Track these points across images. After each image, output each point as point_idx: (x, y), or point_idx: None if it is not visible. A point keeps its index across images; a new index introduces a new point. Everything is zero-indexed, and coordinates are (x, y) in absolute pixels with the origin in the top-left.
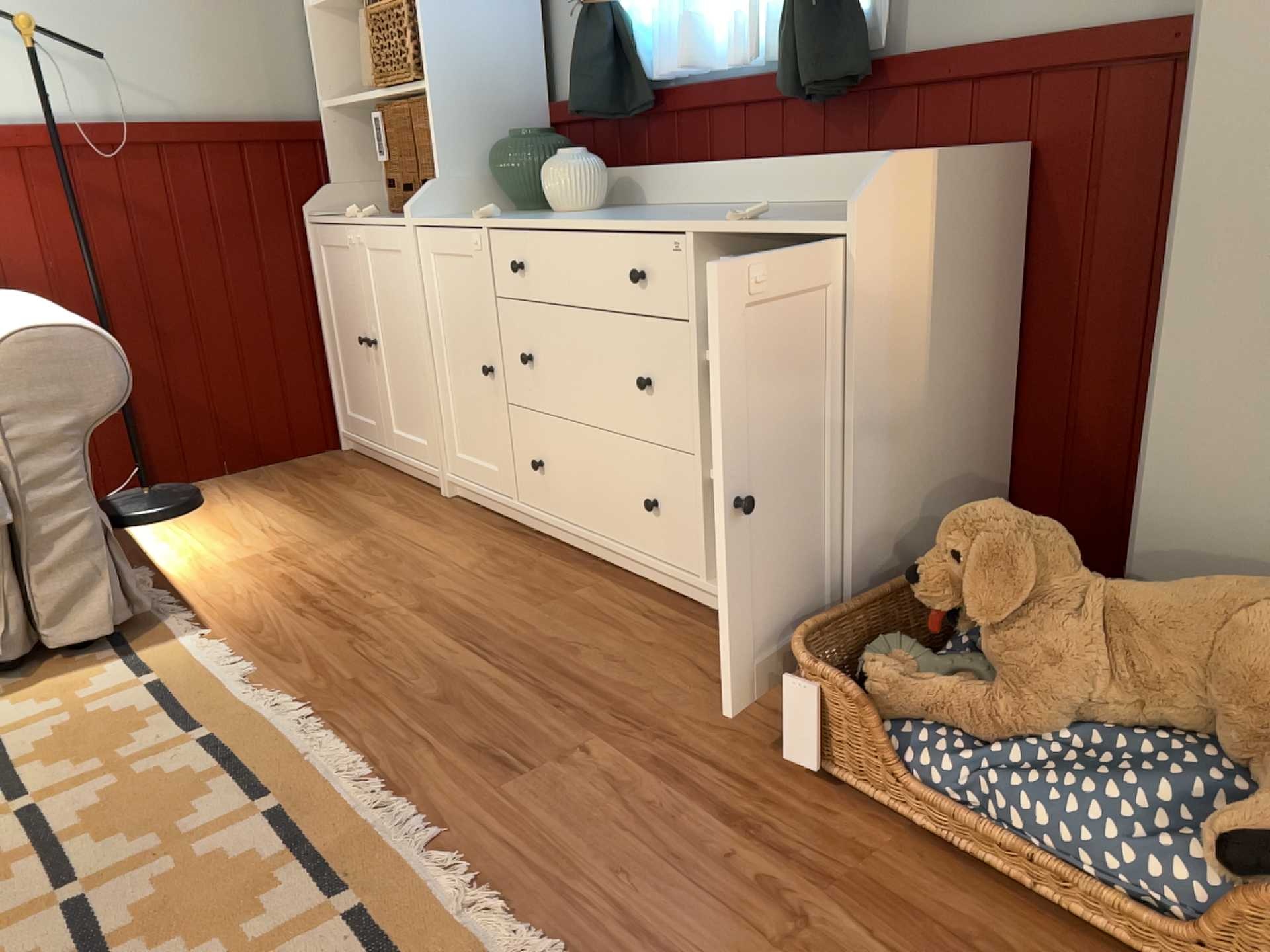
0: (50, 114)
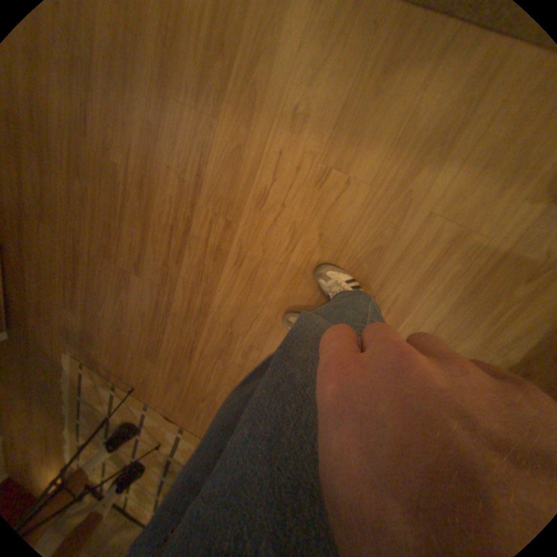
0: None
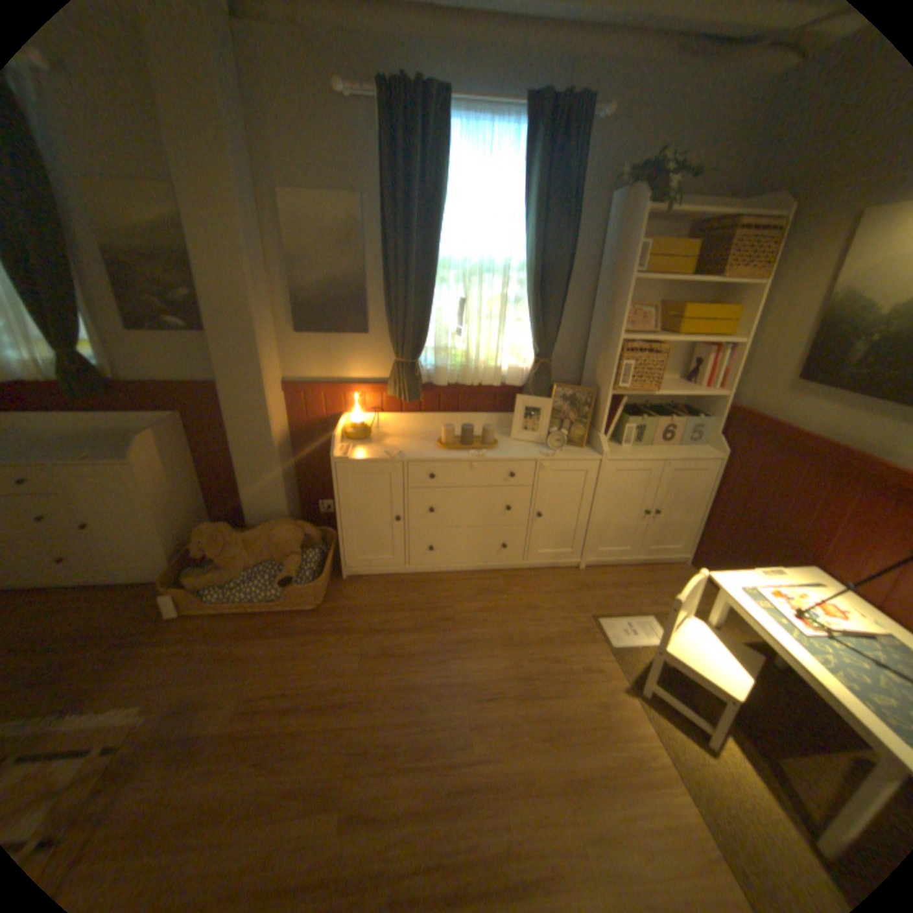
0: None
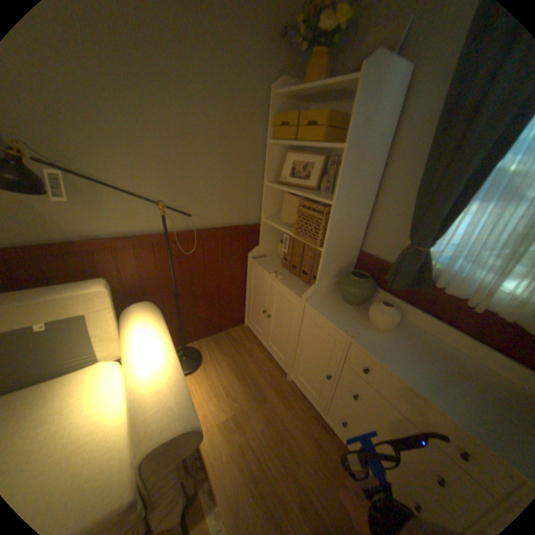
0: (167, 239)
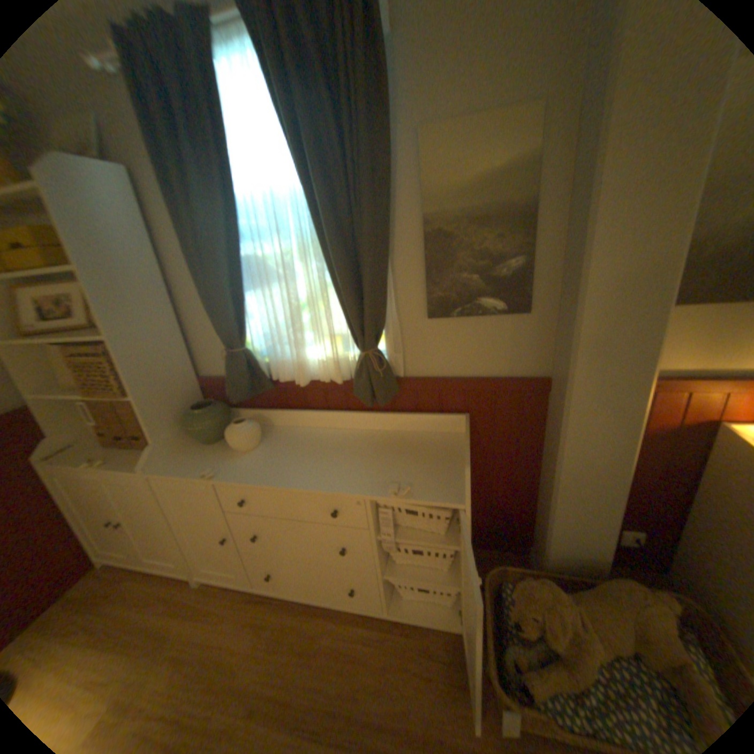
0: None
